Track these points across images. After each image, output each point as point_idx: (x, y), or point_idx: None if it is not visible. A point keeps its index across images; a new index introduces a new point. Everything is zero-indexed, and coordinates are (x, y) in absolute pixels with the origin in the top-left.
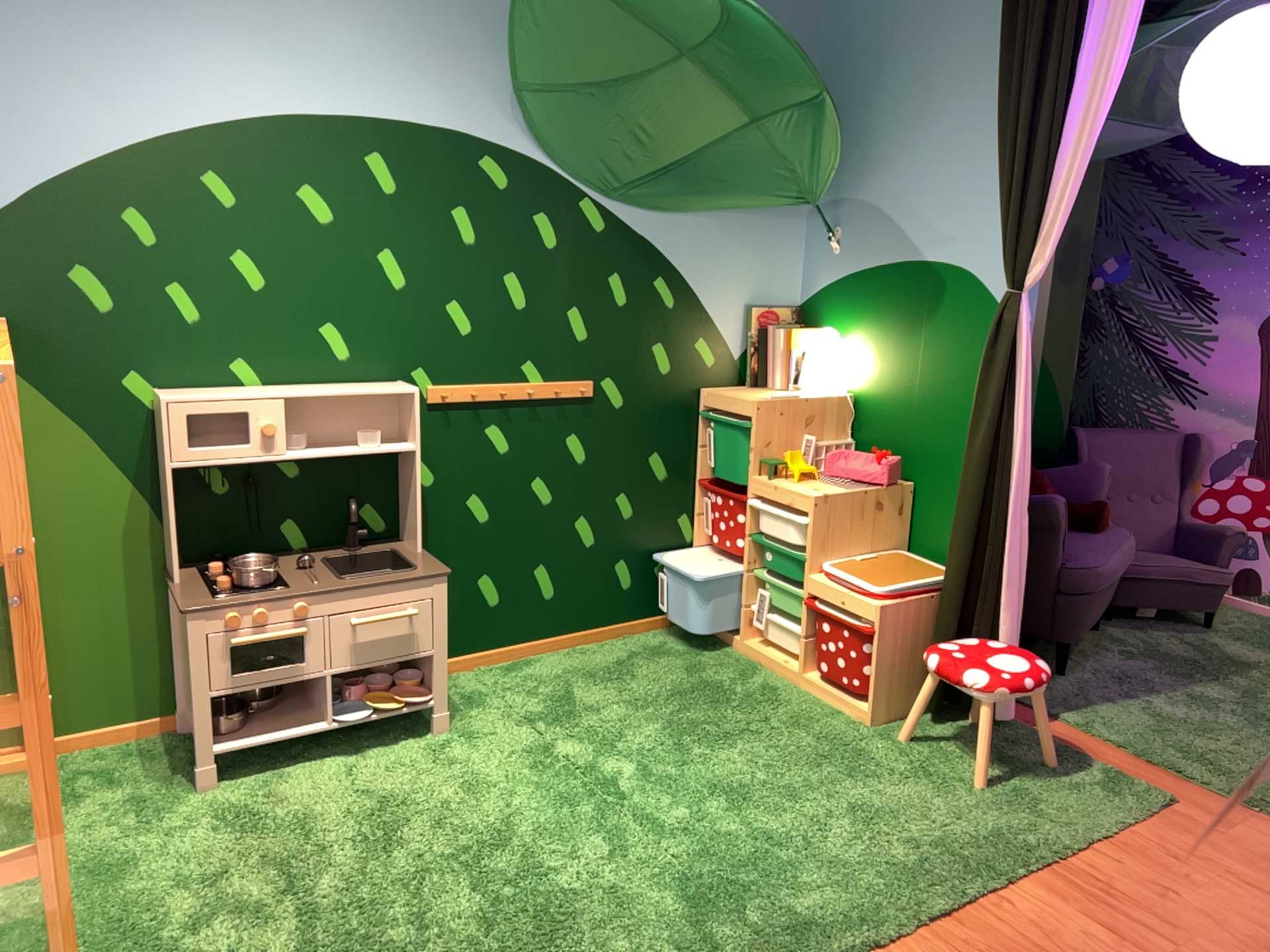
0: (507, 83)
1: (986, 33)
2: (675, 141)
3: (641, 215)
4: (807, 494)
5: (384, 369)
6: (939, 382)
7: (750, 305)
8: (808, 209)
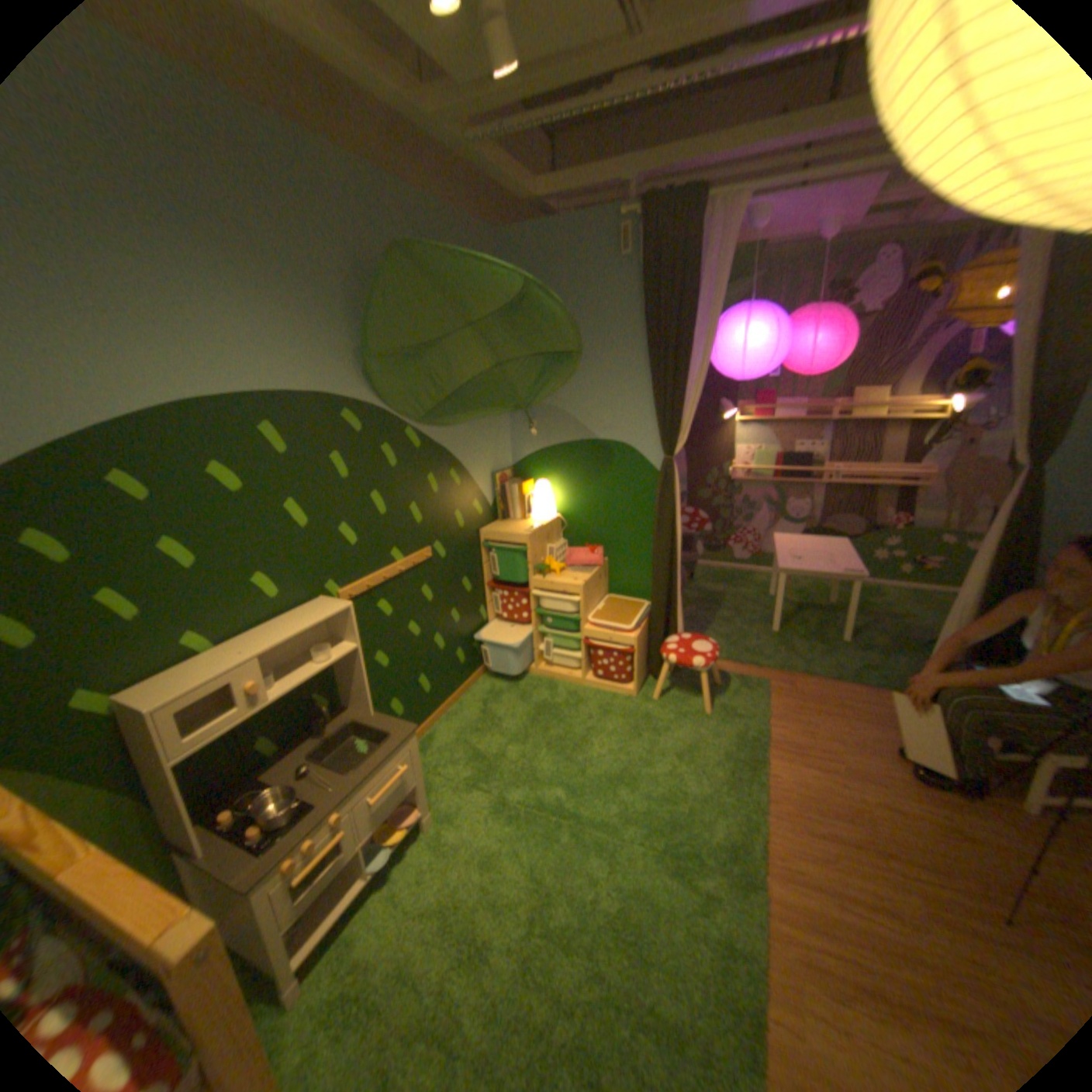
0: (344, 344)
1: (628, 306)
2: (454, 377)
3: (437, 429)
4: (576, 584)
5: (301, 591)
6: (620, 503)
7: (493, 472)
8: (523, 410)
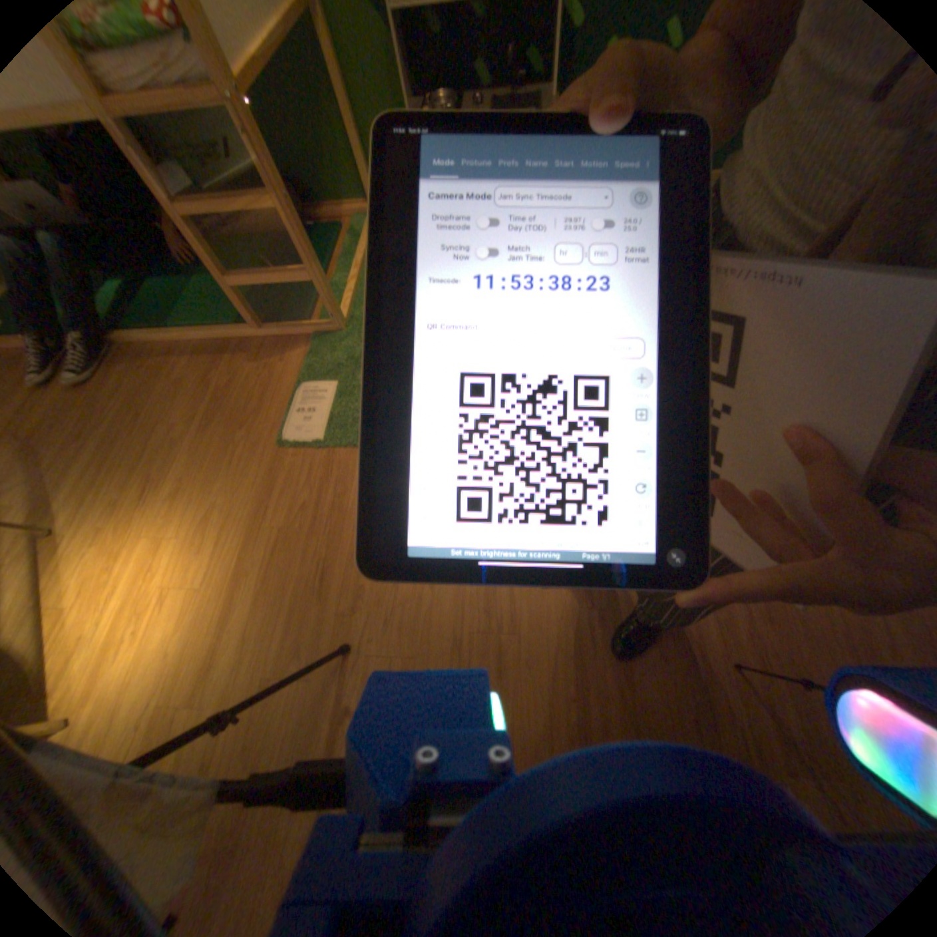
0: None
1: None
2: None
3: None
4: None
5: None
6: None
7: None
8: None
